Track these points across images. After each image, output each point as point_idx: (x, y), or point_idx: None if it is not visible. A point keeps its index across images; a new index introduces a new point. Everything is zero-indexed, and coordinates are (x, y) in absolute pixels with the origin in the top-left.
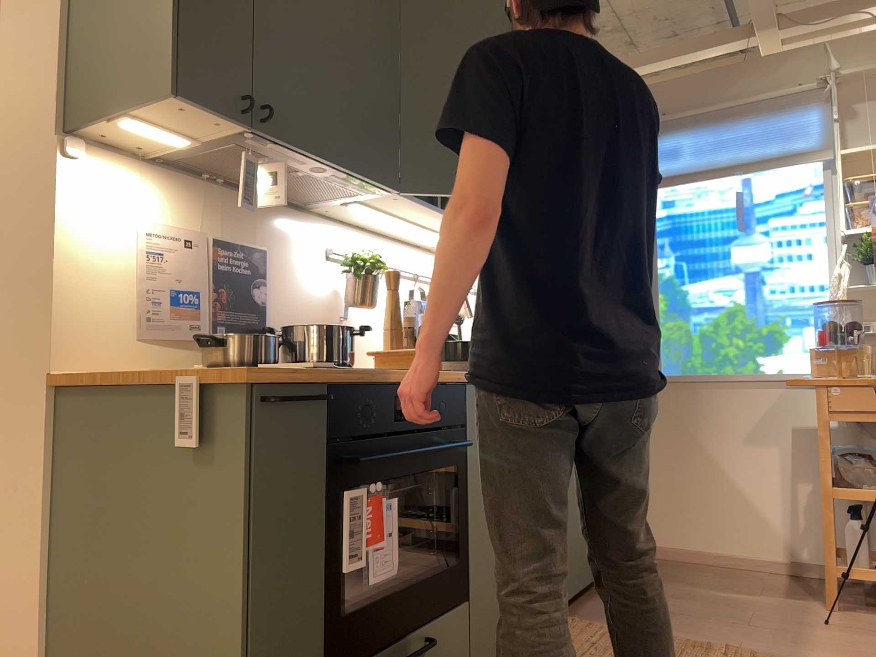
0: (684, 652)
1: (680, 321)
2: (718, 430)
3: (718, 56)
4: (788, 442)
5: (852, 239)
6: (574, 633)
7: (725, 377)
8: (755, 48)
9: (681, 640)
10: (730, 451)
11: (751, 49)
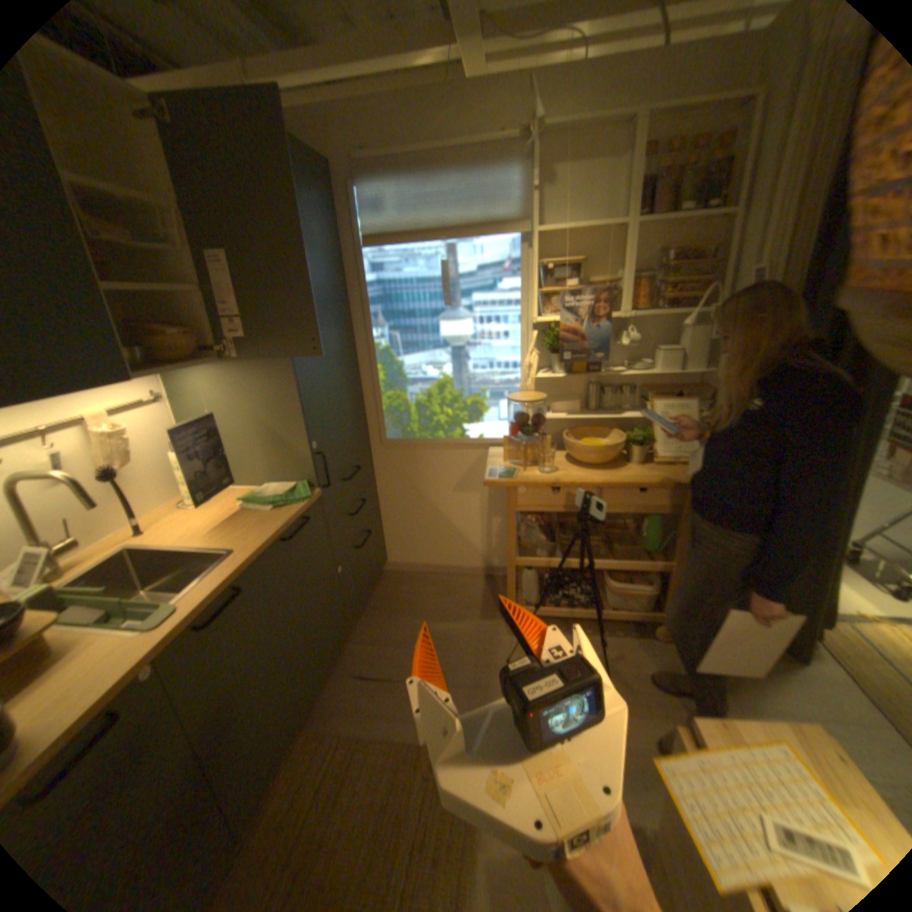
0: (395, 777)
1: (398, 392)
2: (434, 482)
3: (419, 67)
4: (485, 490)
5: (542, 320)
6: (302, 771)
7: (438, 442)
8: (460, 62)
9: (396, 747)
10: (444, 497)
11: (455, 62)
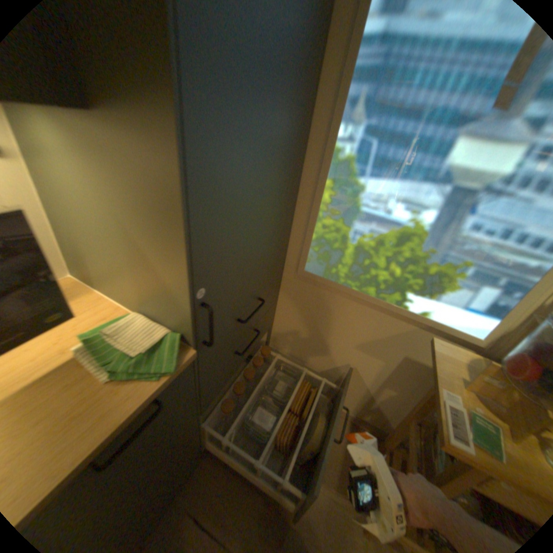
0: None
1: (341, 223)
2: (339, 331)
3: None
4: (395, 364)
5: None
6: None
7: (365, 298)
8: None
9: None
10: (343, 348)
11: None
